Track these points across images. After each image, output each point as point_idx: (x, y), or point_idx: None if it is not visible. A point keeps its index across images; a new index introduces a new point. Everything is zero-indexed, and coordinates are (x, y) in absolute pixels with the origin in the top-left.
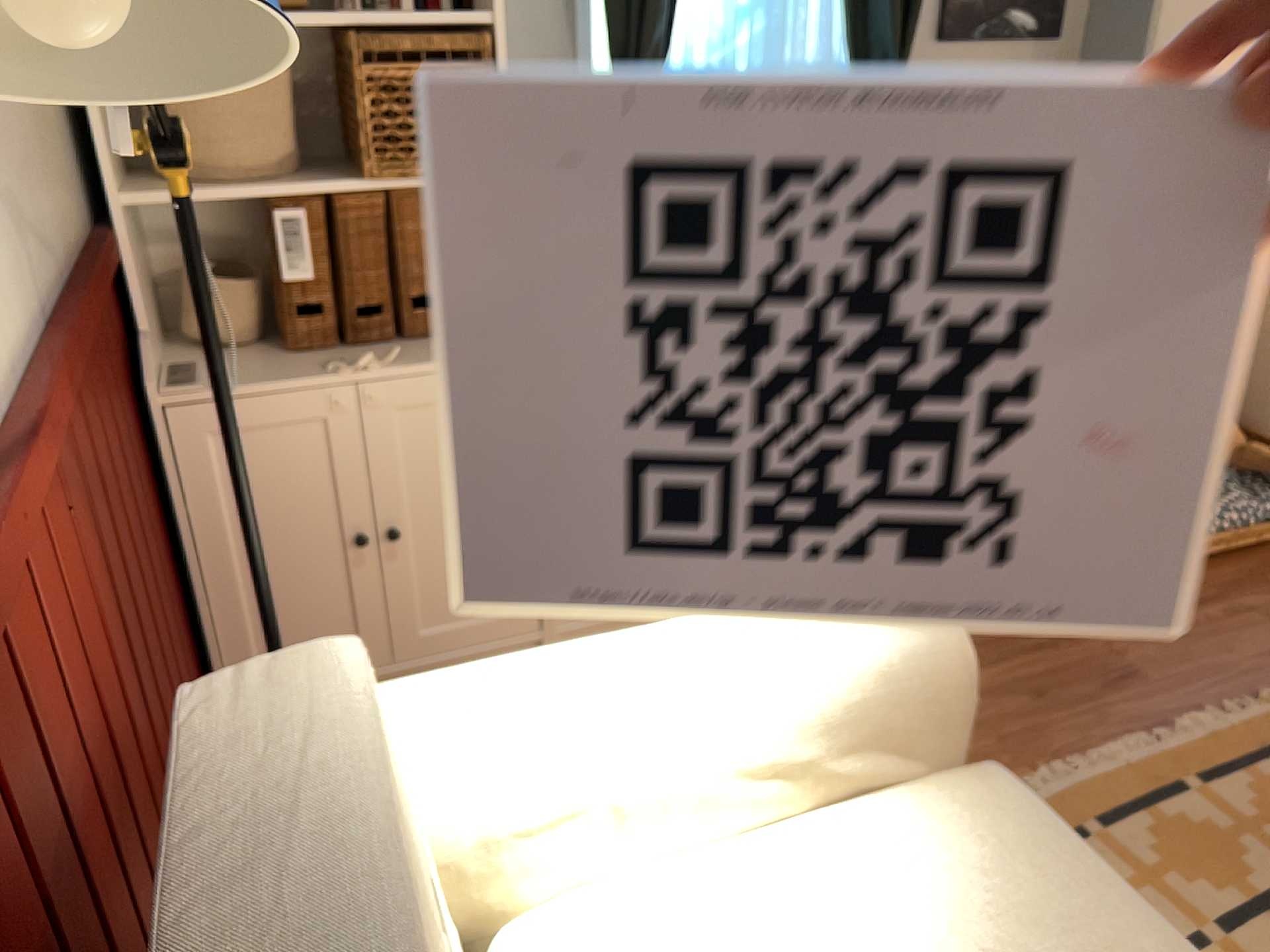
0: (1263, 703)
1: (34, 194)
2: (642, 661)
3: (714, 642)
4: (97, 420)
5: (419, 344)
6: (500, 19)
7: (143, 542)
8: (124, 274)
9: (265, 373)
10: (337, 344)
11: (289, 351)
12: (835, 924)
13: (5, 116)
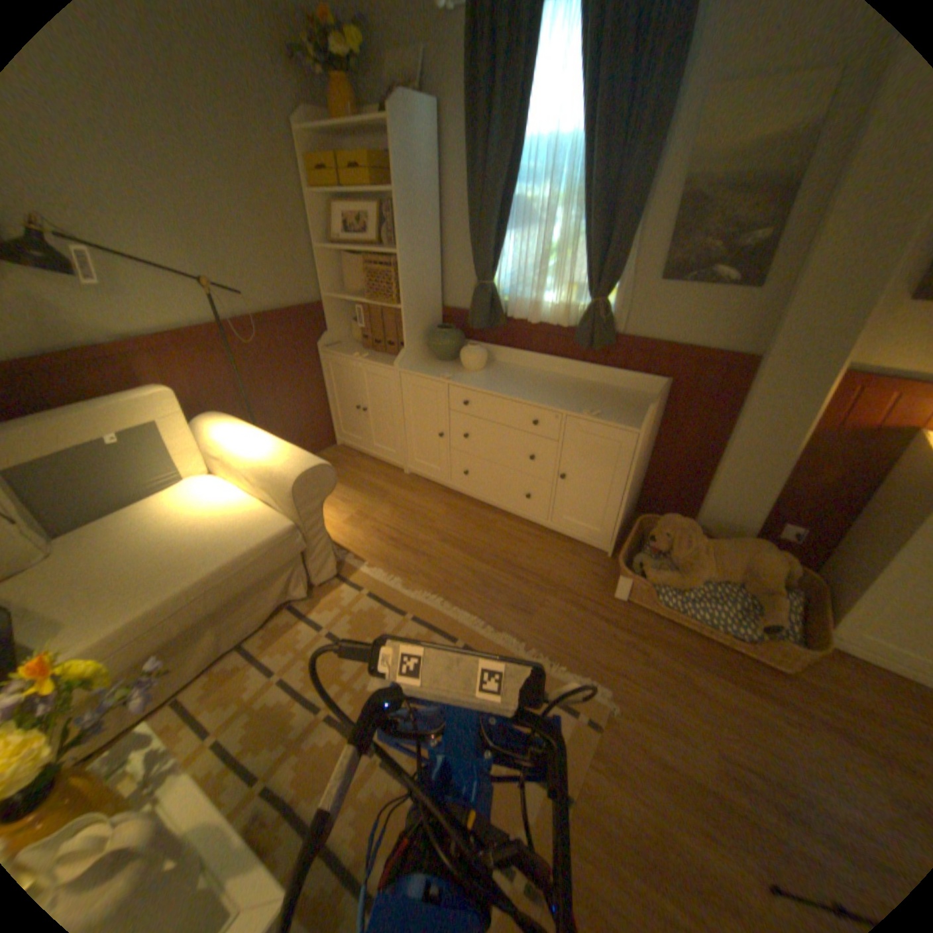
0: (546, 661)
1: (258, 289)
2: (253, 438)
3: (266, 444)
4: (265, 344)
5: (386, 356)
6: (399, 253)
7: (289, 380)
8: (325, 314)
9: (346, 351)
10: (372, 349)
11: (362, 348)
12: (215, 510)
13: (245, 270)
